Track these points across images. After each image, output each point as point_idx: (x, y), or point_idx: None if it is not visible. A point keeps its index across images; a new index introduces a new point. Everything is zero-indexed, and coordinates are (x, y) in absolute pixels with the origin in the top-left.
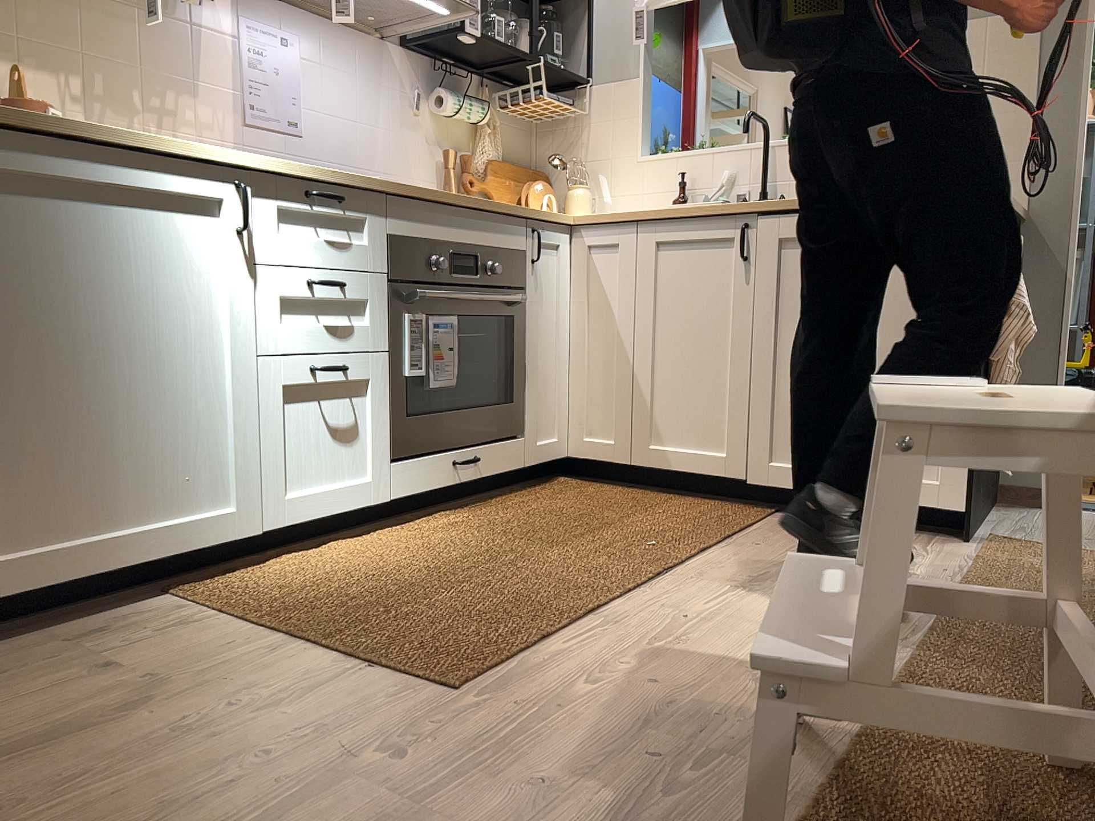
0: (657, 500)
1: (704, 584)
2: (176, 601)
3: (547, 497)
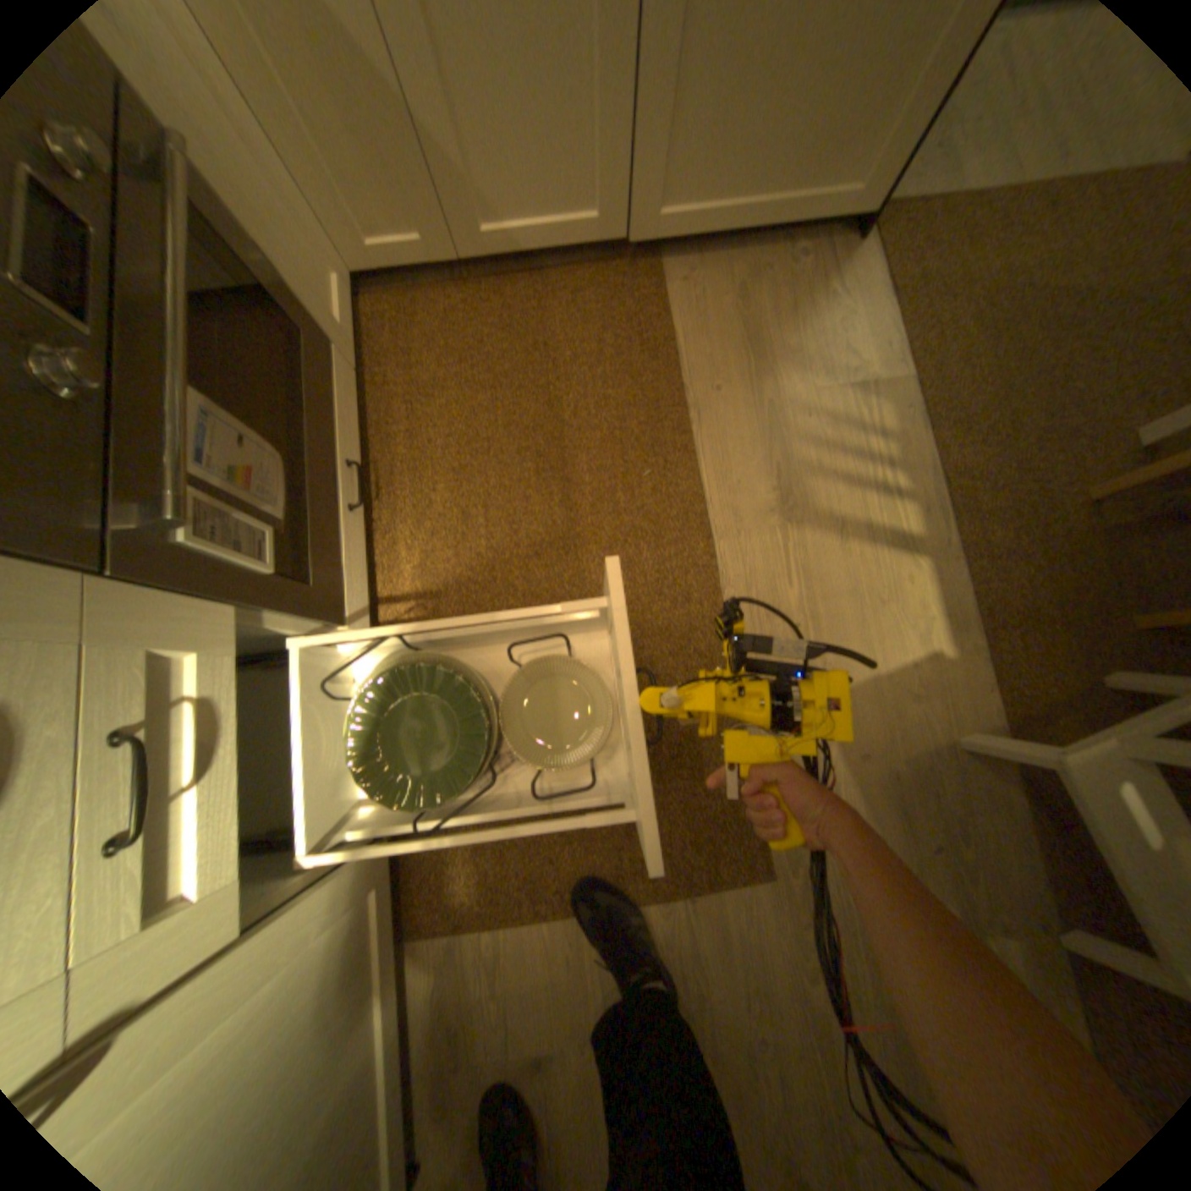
0: (520, 311)
1: (756, 546)
2: (427, 956)
3: (412, 400)
